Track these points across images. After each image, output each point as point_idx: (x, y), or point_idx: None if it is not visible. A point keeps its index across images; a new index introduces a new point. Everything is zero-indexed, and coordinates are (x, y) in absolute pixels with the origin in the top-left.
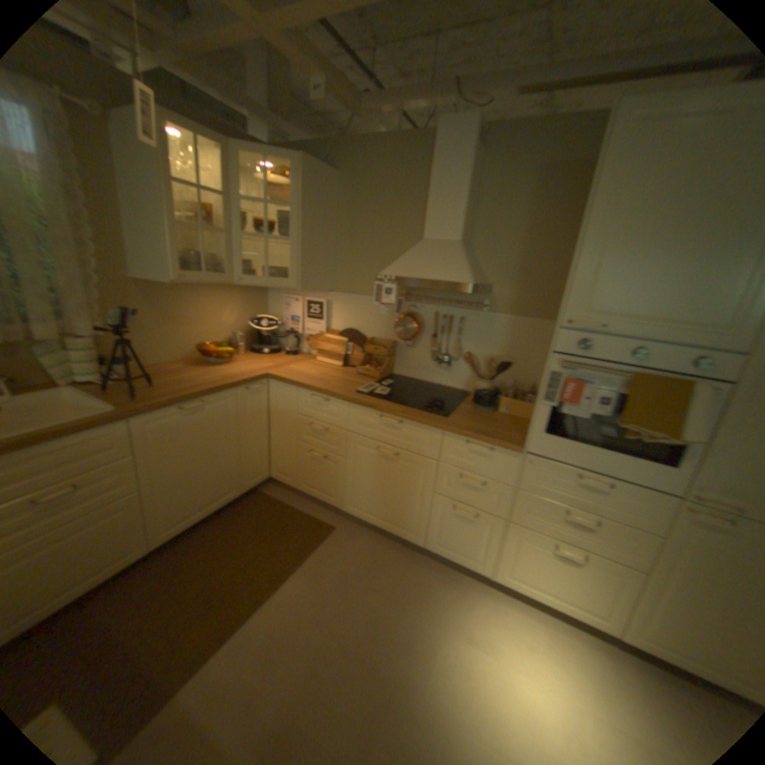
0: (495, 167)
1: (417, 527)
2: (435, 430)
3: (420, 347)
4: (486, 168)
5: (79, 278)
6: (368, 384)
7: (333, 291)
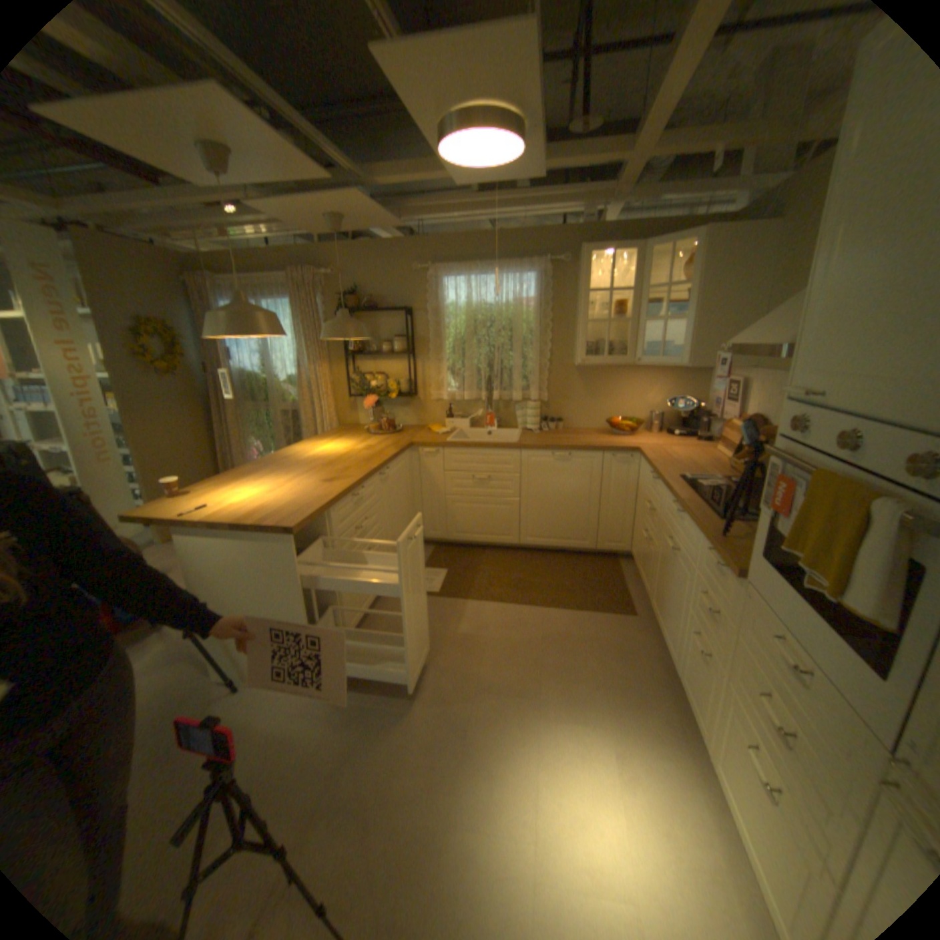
0: None
1: (678, 649)
2: (697, 529)
3: None
4: None
5: (544, 365)
6: (711, 475)
7: (757, 367)
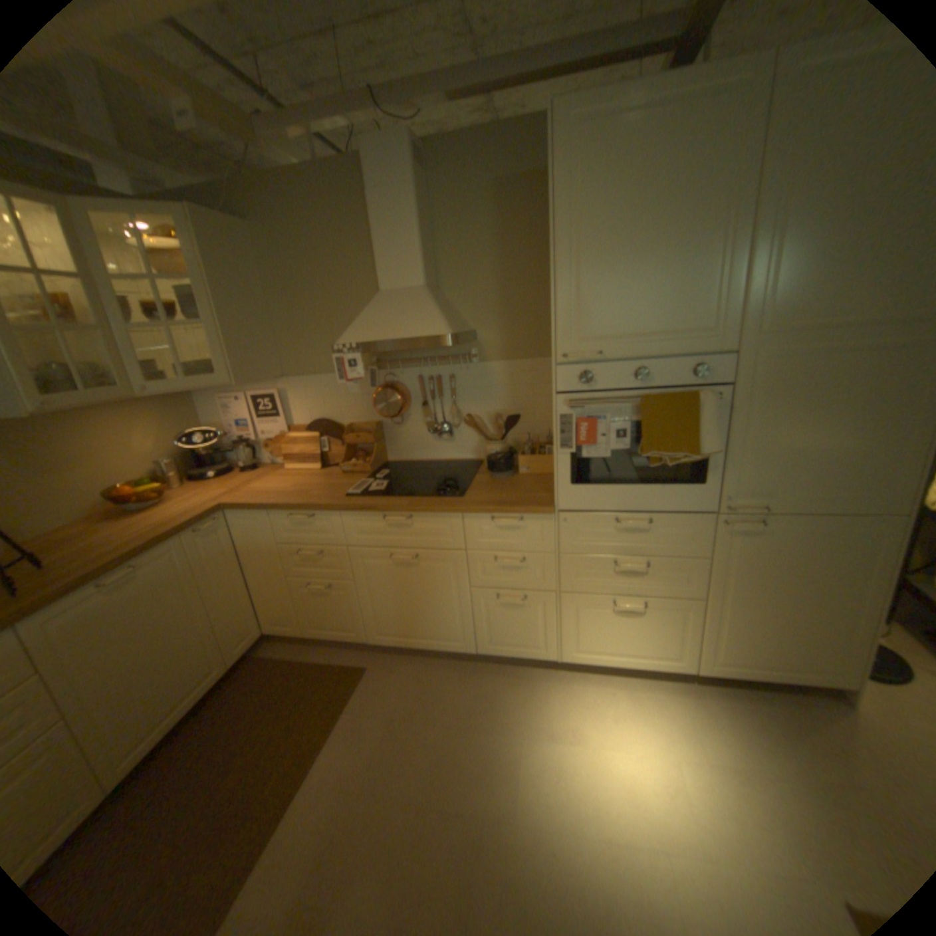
0: (444, 190)
1: (463, 633)
2: (454, 515)
3: (413, 421)
4: (433, 192)
5: None
6: (361, 481)
7: (285, 376)
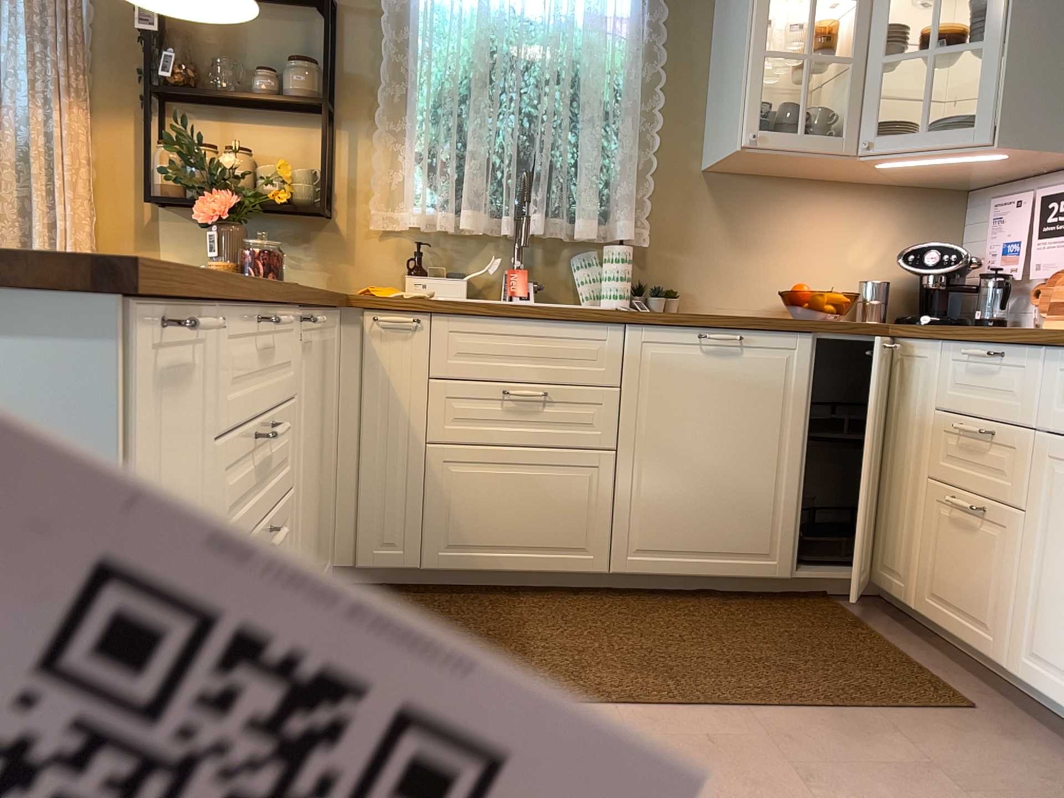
0: None
1: None
2: None
3: None
4: None
5: (644, 165)
6: None
7: None
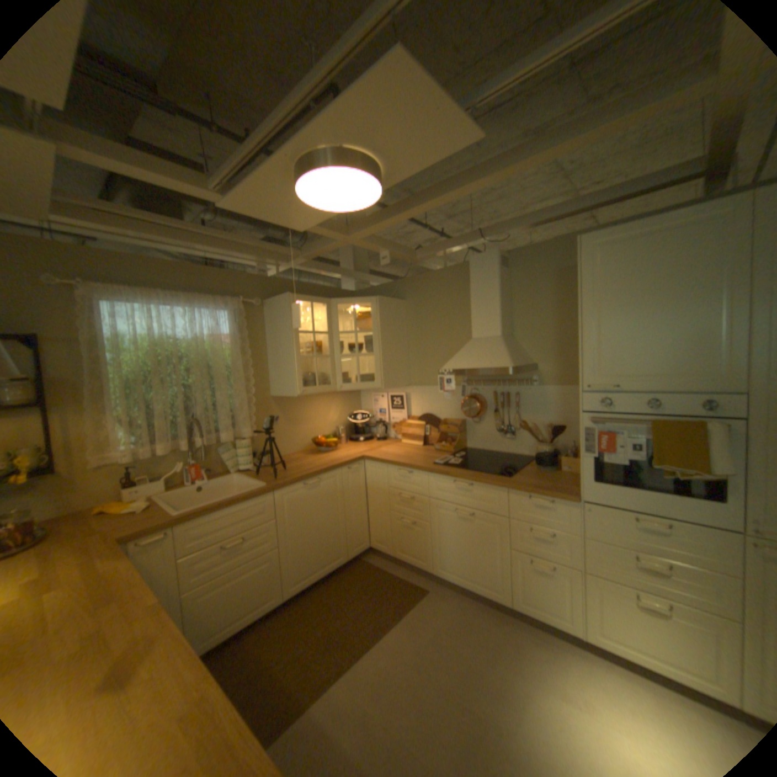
0: (520, 278)
1: (503, 587)
2: (502, 490)
3: (487, 422)
4: (514, 280)
5: (246, 401)
6: (445, 457)
7: (411, 385)
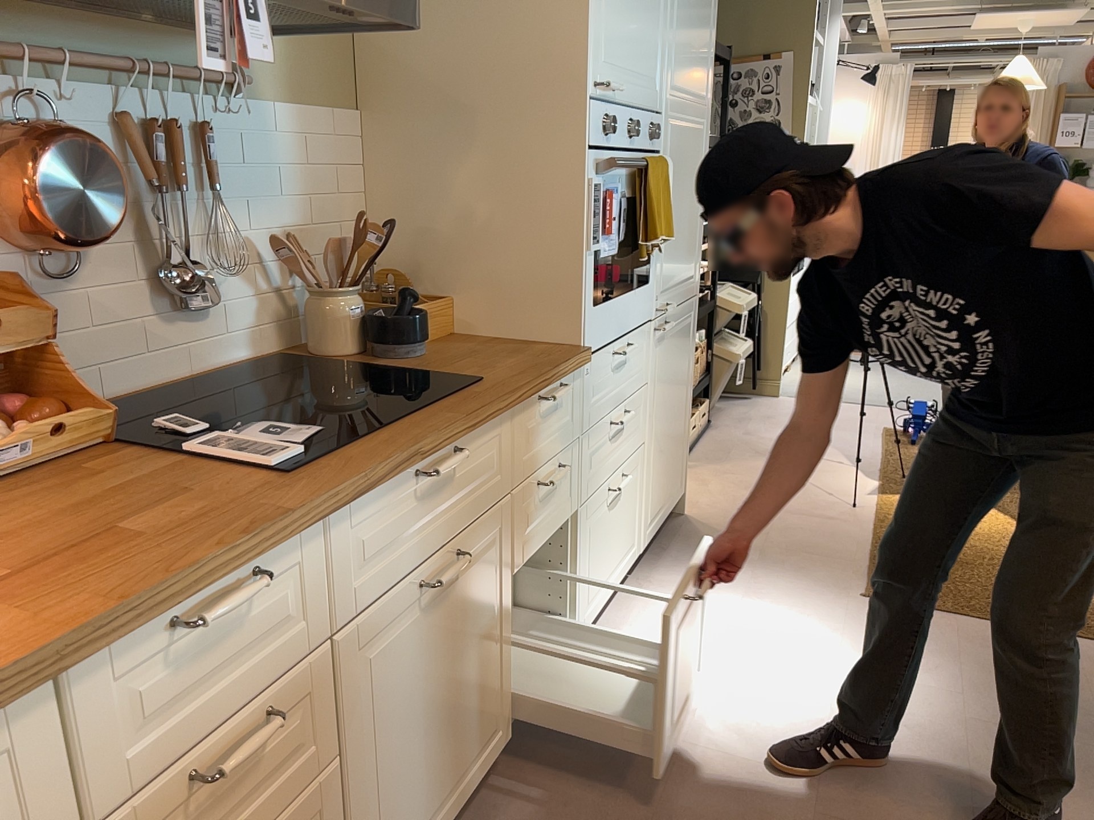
0: None
1: (498, 703)
2: (505, 416)
3: (102, 264)
4: None
5: None
6: (197, 447)
7: None
